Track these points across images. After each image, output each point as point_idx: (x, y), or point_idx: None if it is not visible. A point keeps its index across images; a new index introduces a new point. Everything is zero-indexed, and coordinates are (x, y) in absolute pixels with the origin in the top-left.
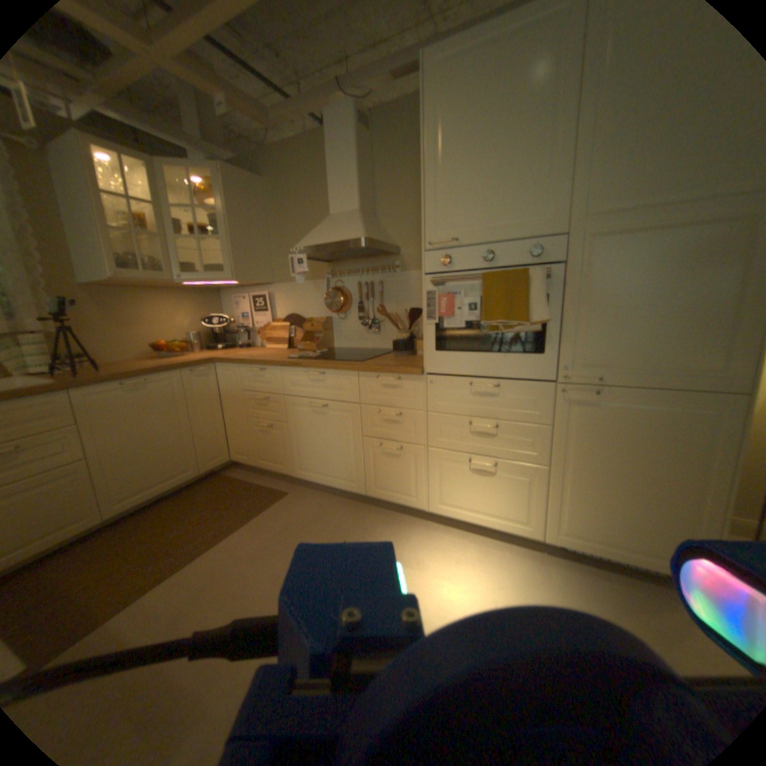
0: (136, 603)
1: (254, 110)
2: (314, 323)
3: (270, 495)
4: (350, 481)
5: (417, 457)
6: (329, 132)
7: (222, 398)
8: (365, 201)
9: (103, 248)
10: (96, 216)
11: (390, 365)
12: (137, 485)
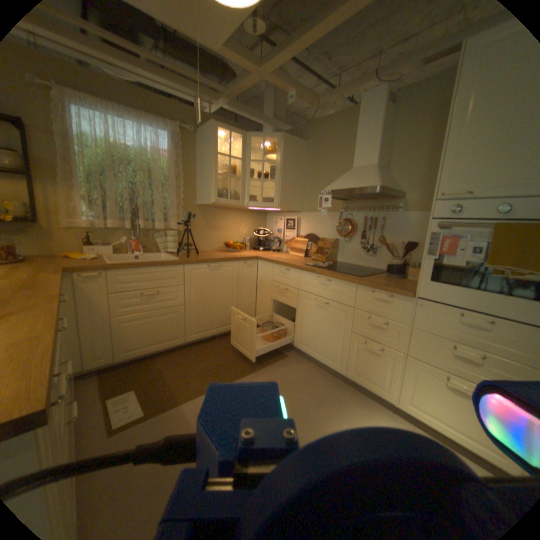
0: (196, 399)
1: (311, 97)
2: (325, 241)
3: (277, 354)
4: (335, 362)
5: (396, 361)
6: (364, 109)
7: (257, 282)
8: (382, 157)
9: (211, 185)
10: (211, 167)
11: (385, 284)
12: (205, 326)
